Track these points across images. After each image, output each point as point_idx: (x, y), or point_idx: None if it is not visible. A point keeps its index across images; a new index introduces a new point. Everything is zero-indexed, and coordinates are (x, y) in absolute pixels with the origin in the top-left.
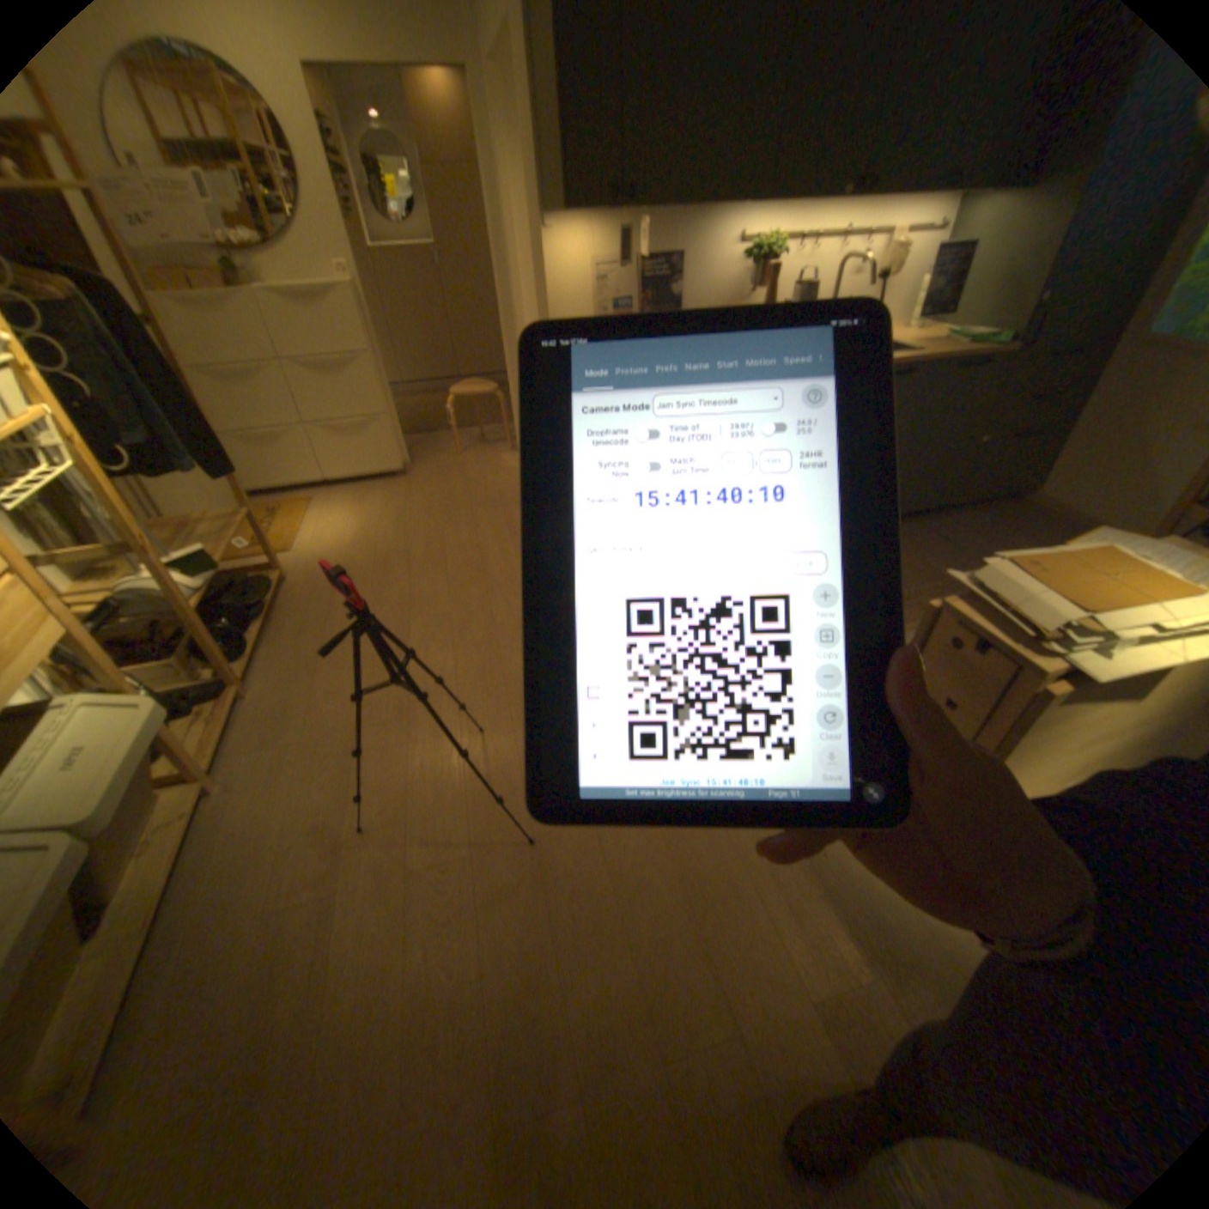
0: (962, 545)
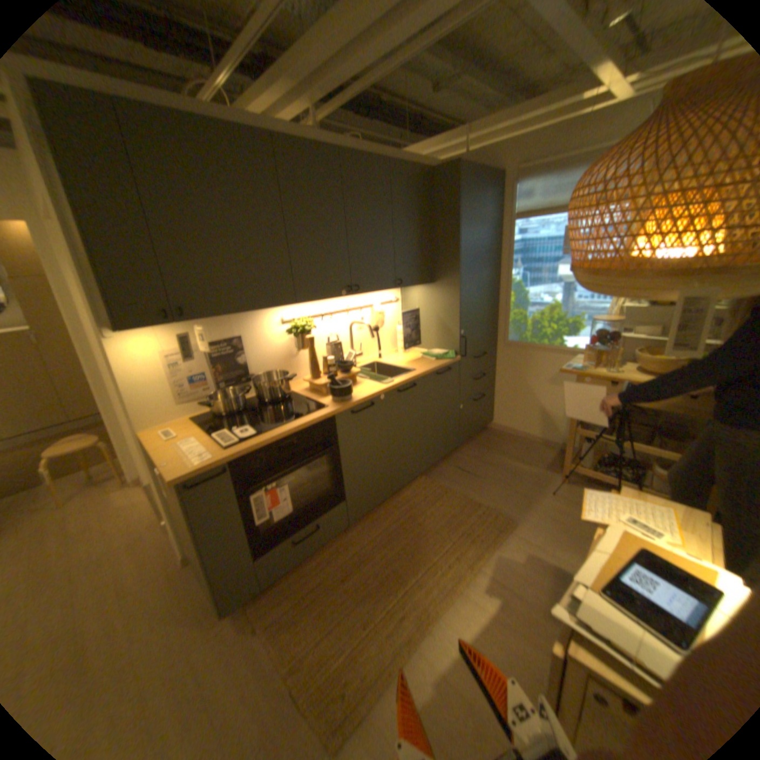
0: (476, 473)
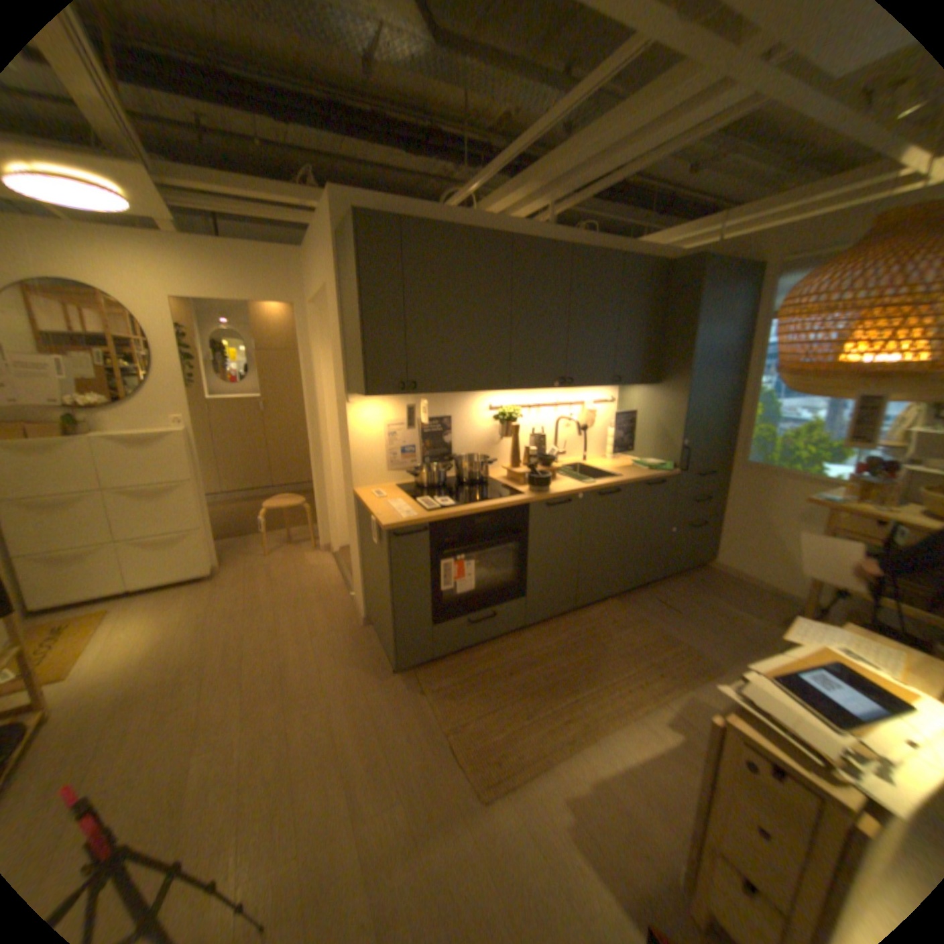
0: (682, 610)
